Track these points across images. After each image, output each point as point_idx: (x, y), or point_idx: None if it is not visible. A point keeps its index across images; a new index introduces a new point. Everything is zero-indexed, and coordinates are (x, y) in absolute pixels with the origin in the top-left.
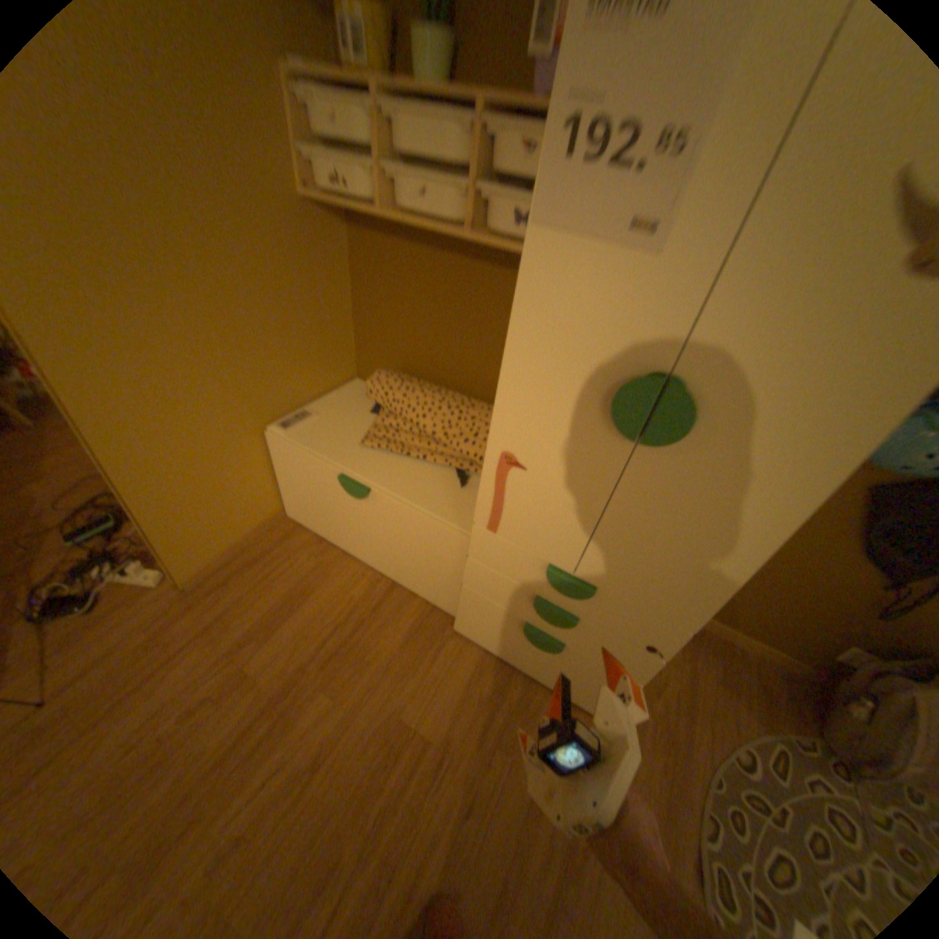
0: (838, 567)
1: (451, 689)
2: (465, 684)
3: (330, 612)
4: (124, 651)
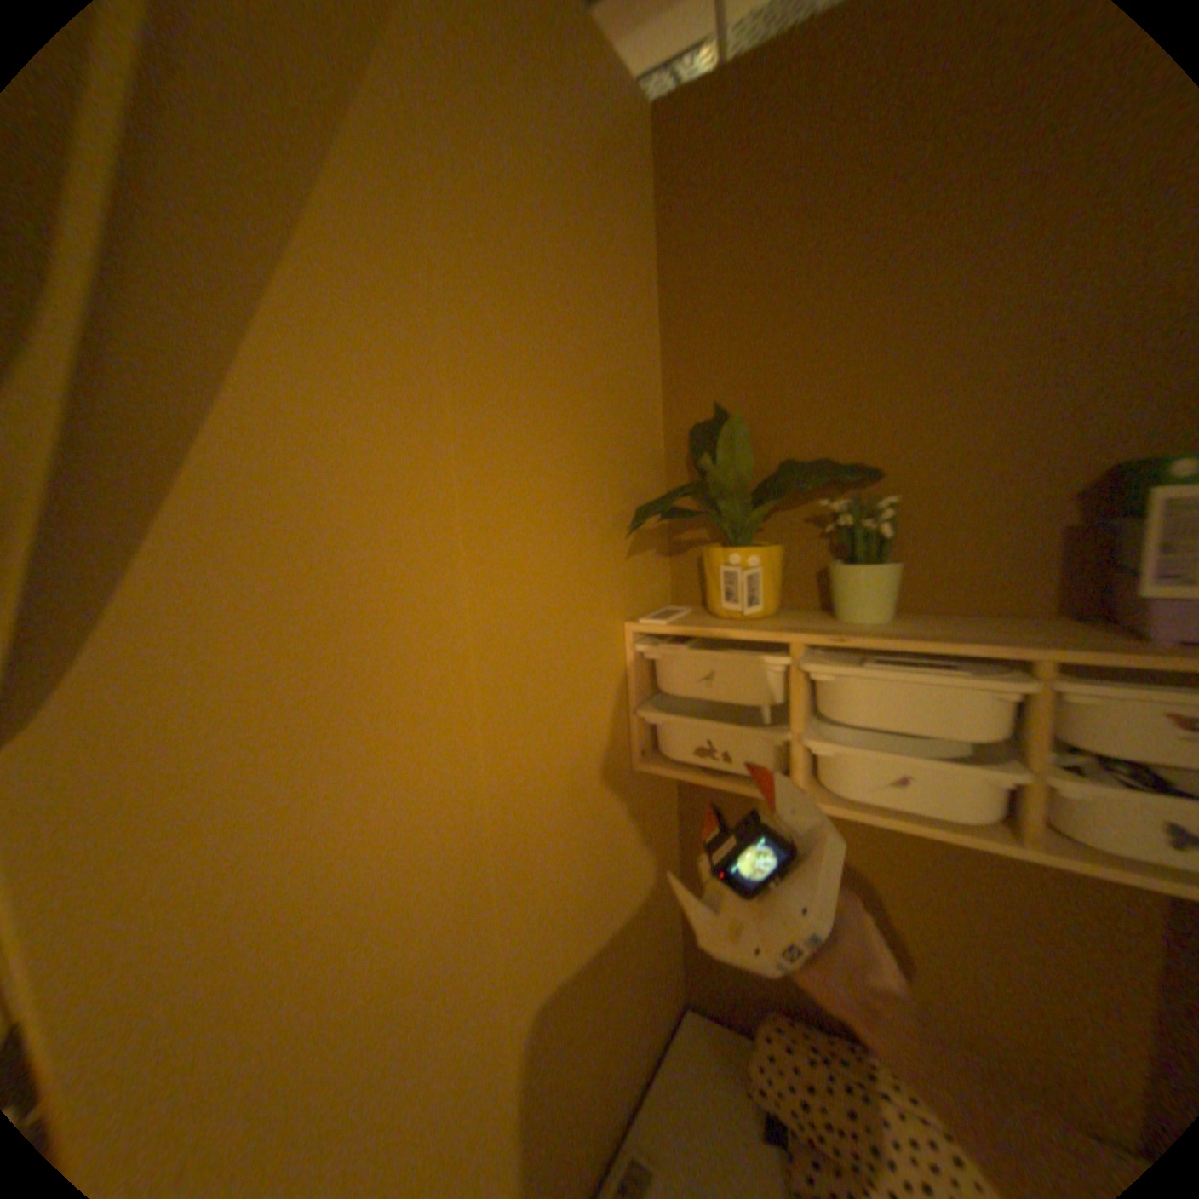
0: None
1: None
2: None
3: None
4: None
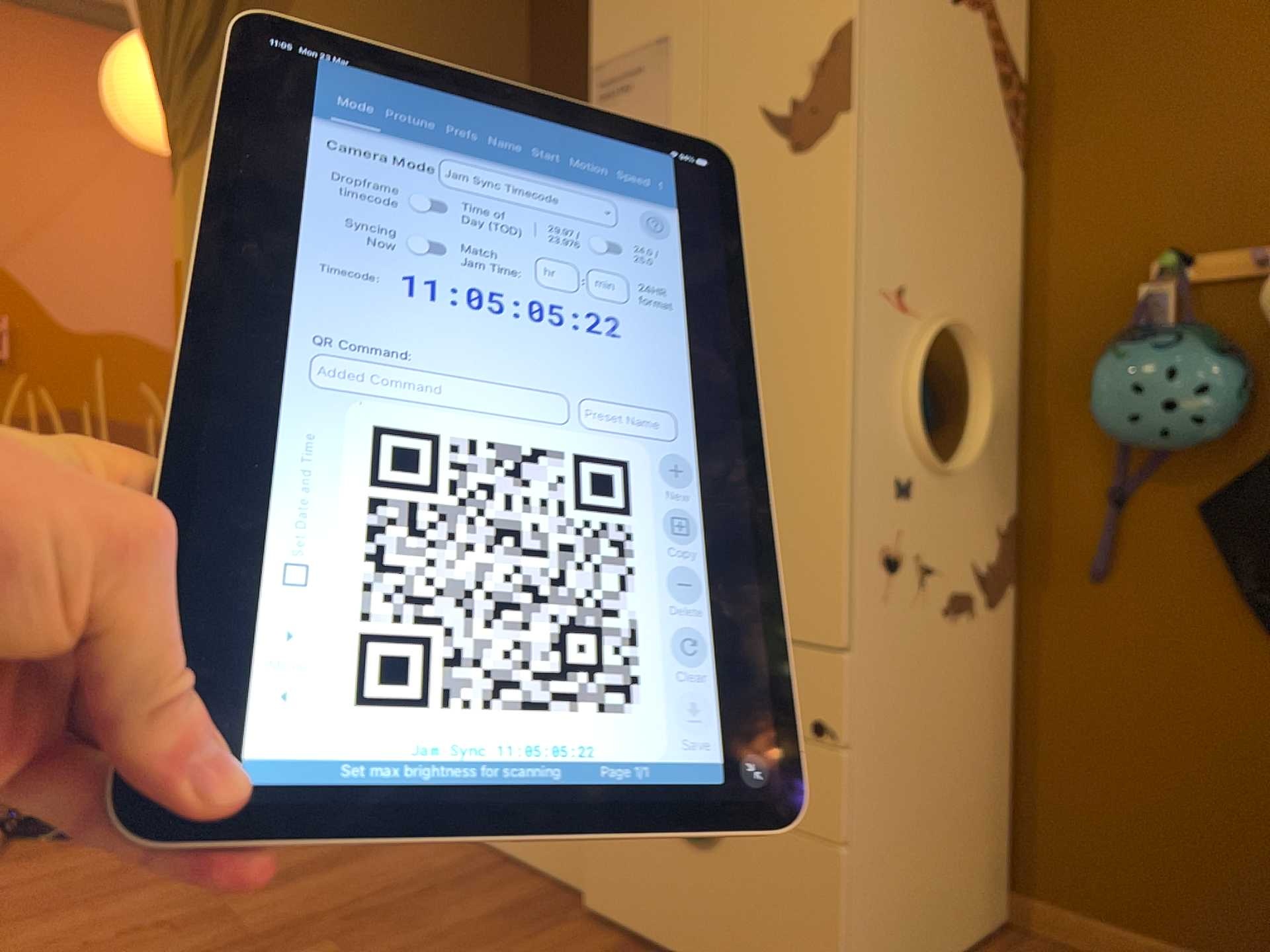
0: (1267, 691)
1: None
2: None
3: (384, 876)
4: (81, 873)
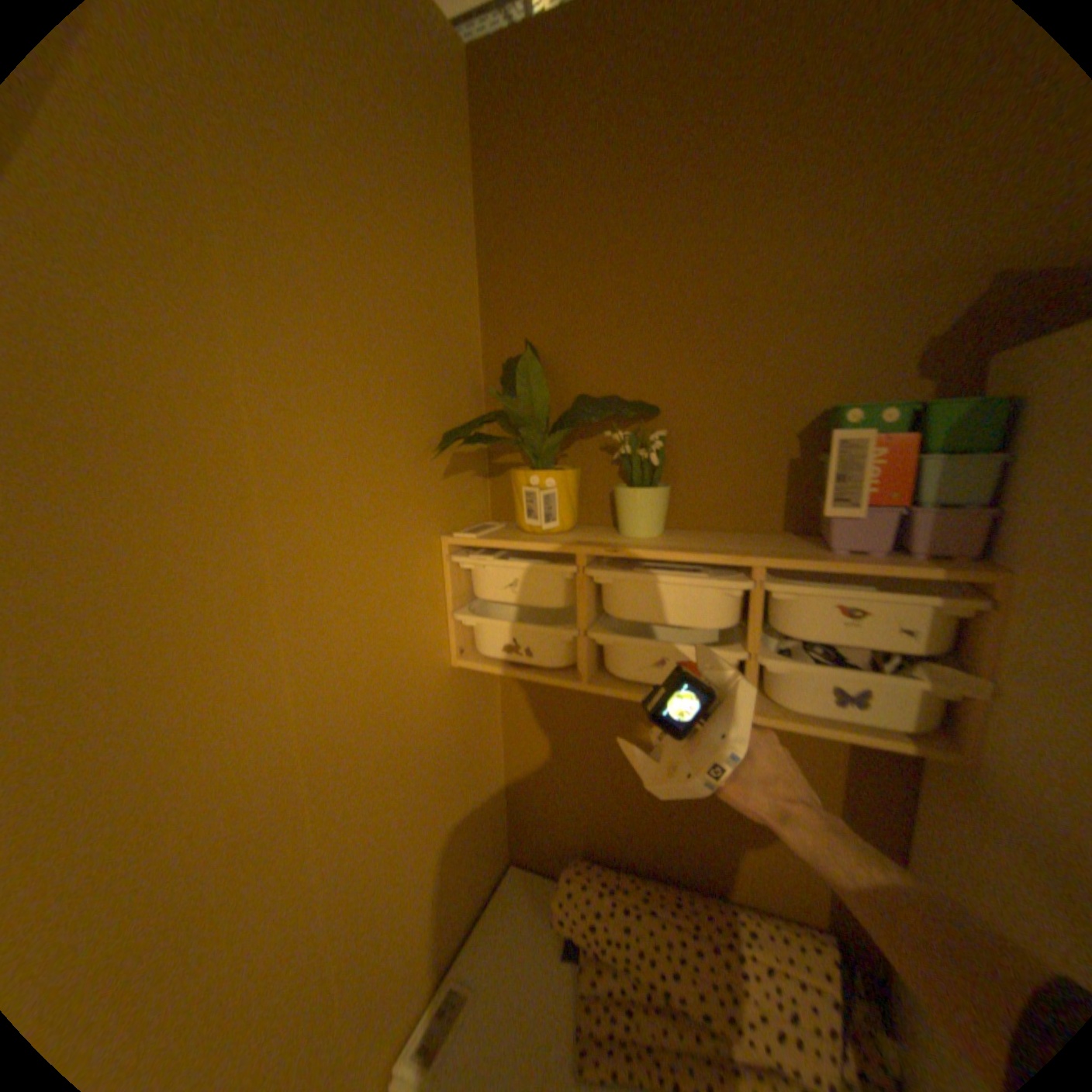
0: None
1: None
2: None
3: None
4: None
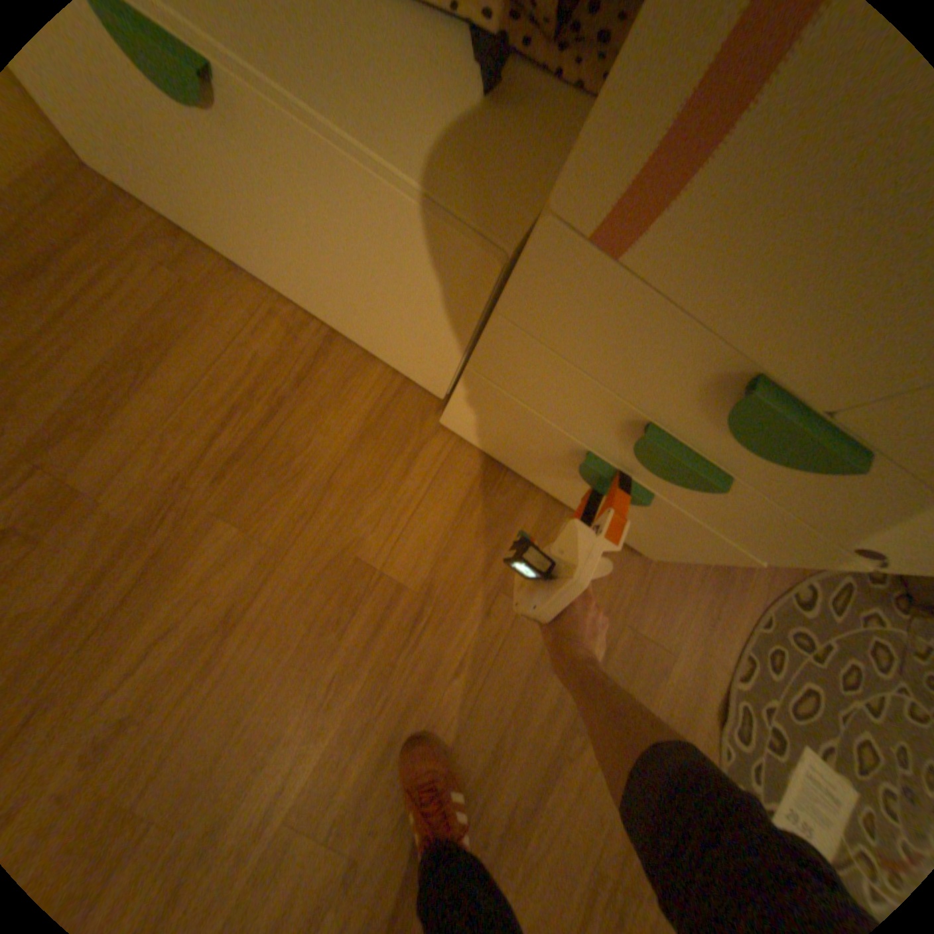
0: None
1: (435, 511)
2: (457, 504)
3: (216, 380)
4: None
